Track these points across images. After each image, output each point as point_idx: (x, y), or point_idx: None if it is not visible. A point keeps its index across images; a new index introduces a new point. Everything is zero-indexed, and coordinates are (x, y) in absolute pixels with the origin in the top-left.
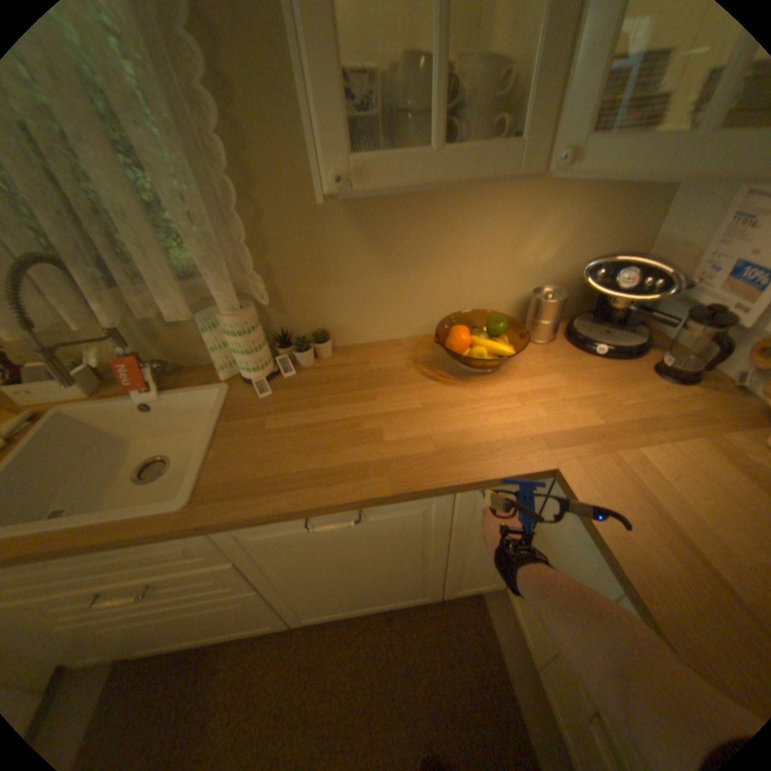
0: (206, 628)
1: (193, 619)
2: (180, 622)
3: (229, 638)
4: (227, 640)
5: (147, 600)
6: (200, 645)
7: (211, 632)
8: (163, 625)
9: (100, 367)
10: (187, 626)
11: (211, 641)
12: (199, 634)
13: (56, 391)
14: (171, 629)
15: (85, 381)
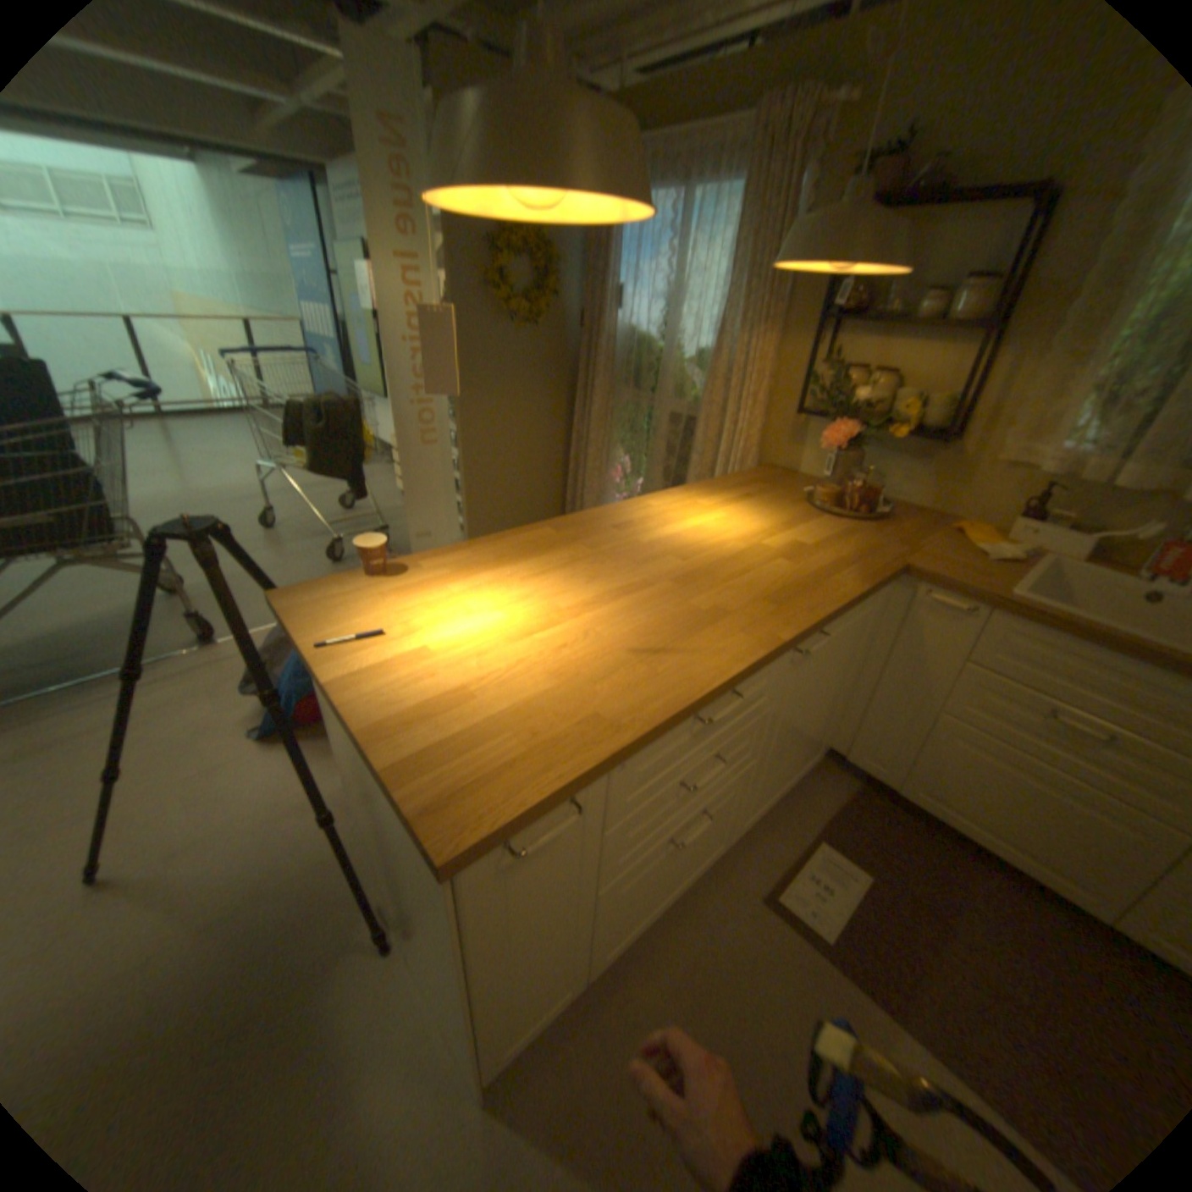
0: (1044, 833)
1: (1061, 811)
2: (1044, 801)
3: (1031, 869)
4: (1020, 869)
5: (1079, 753)
6: (984, 846)
7: (1036, 843)
8: (1023, 790)
9: (1105, 544)
10: (1036, 812)
11: (1006, 853)
12: (1020, 834)
13: (1068, 543)
14: (1016, 801)
15: (1097, 548)
